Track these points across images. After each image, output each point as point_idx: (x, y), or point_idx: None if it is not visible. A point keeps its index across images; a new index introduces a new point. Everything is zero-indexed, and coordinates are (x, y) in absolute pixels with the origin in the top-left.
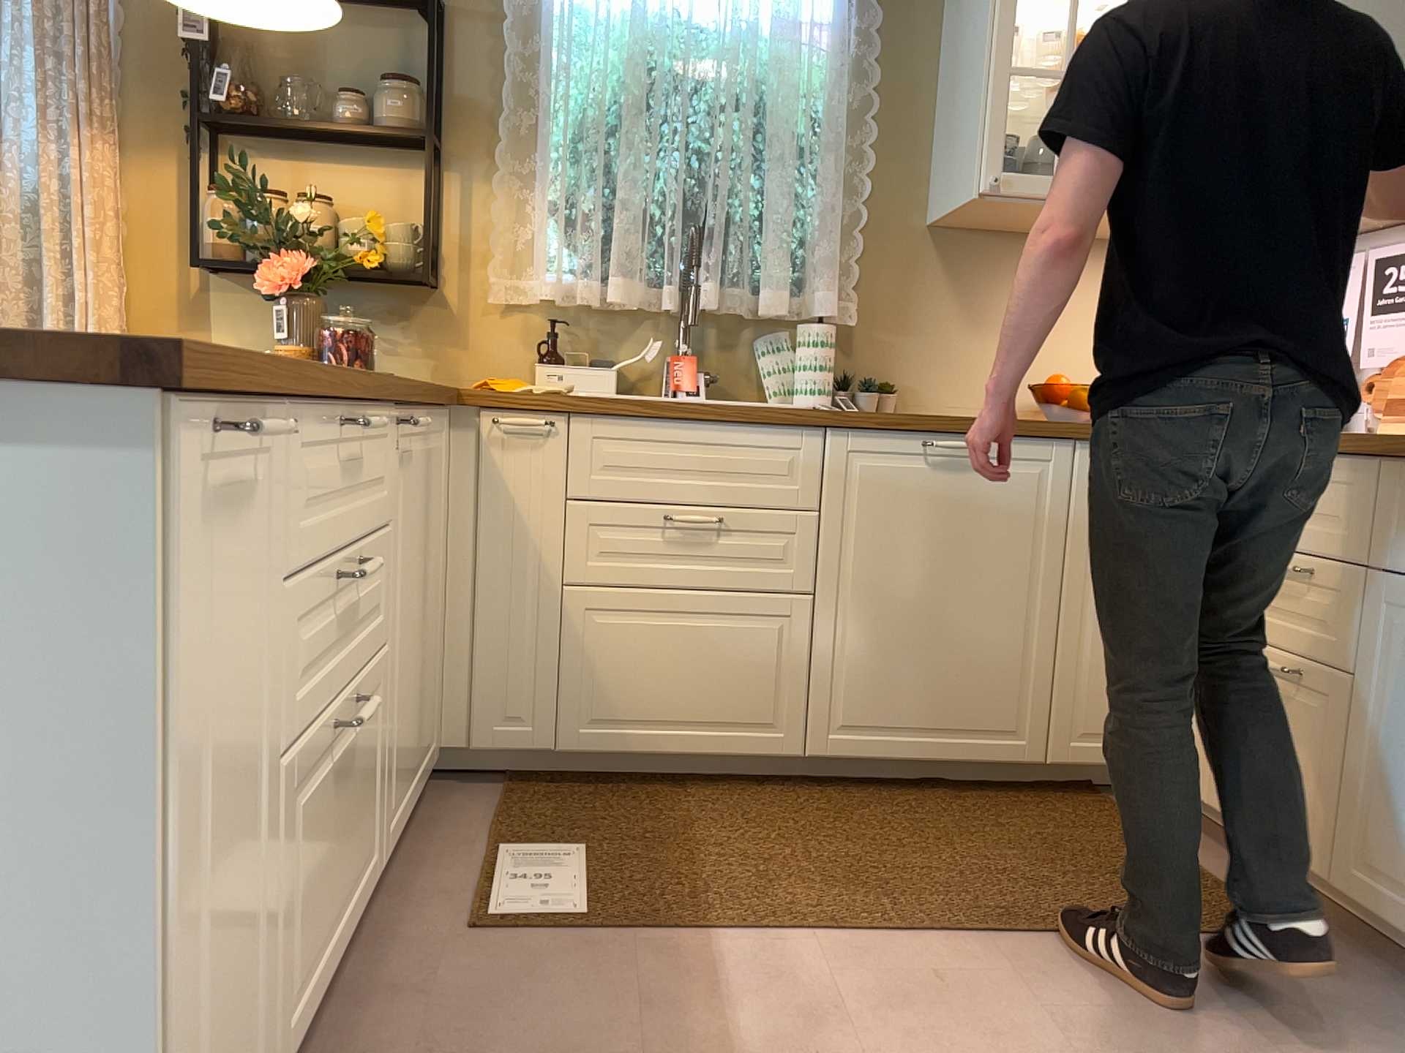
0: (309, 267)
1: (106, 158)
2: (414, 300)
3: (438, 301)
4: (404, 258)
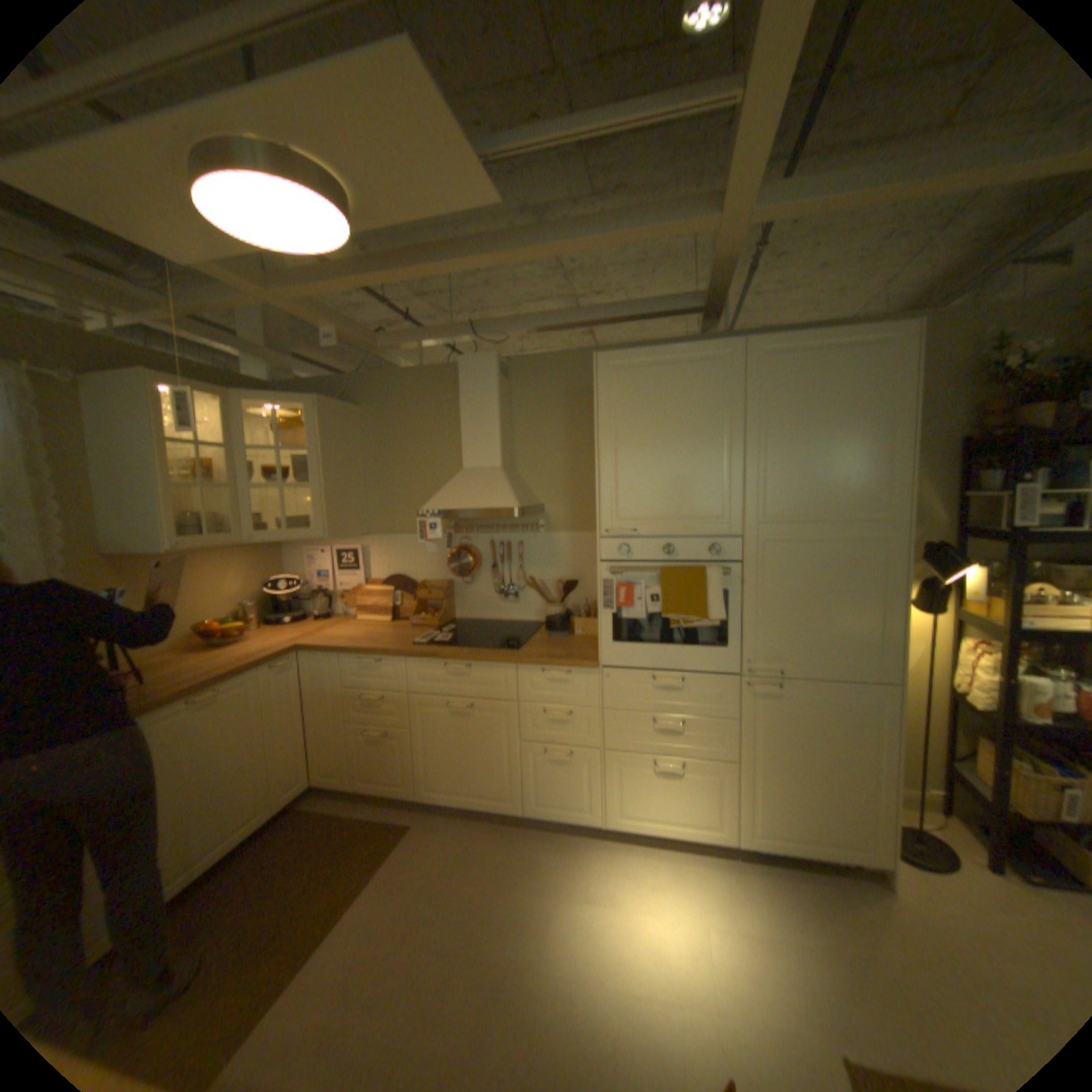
0: None
1: None
2: None
3: None
4: None
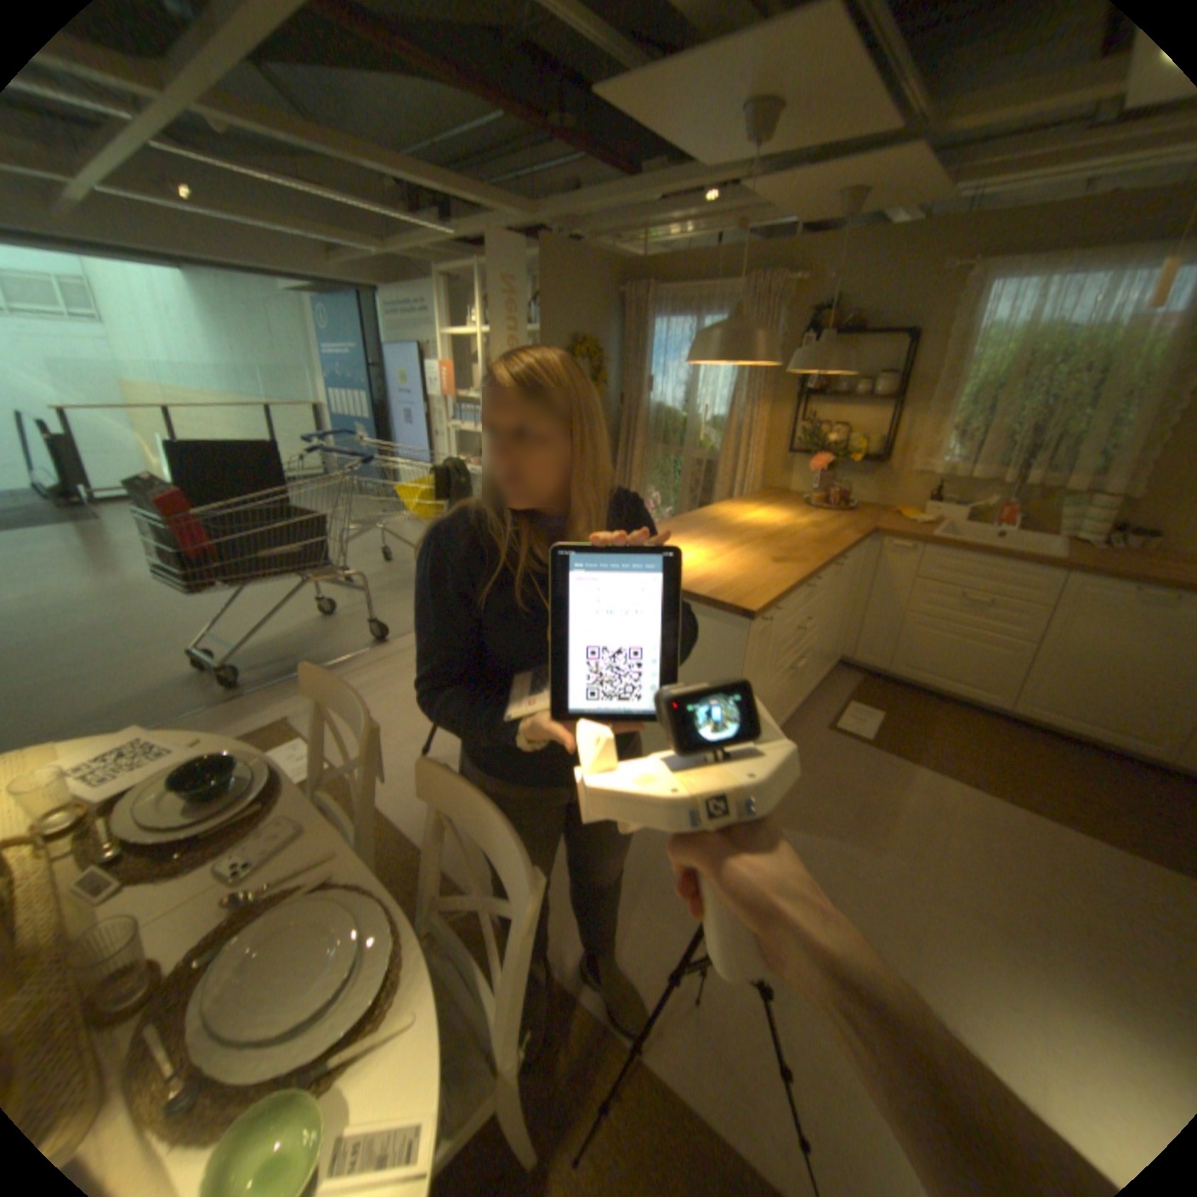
0: (829, 458)
1: (762, 410)
2: (874, 466)
3: (886, 467)
4: (872, 451)
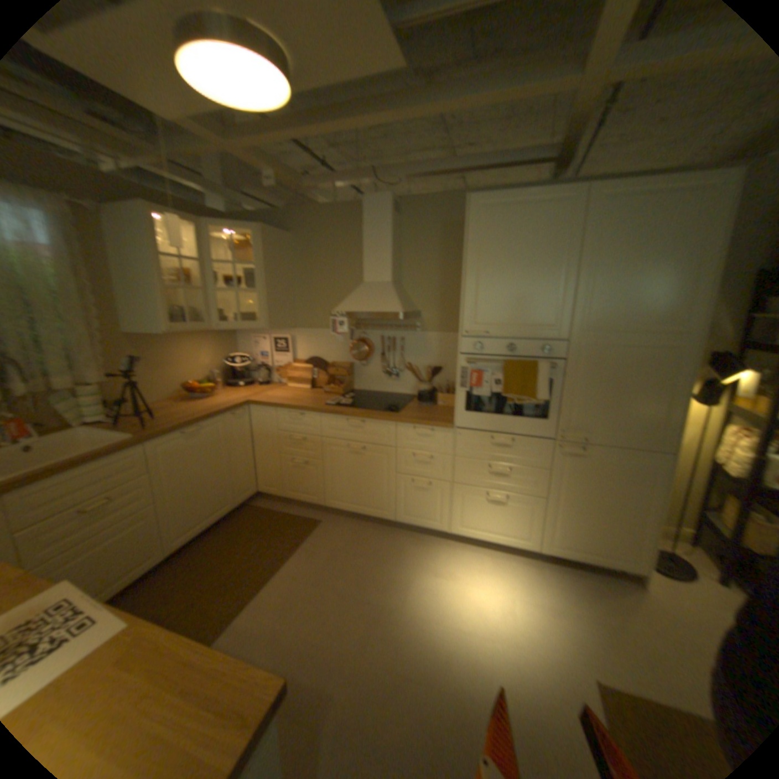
0: None
1: None
2: None
3: None
4: None
